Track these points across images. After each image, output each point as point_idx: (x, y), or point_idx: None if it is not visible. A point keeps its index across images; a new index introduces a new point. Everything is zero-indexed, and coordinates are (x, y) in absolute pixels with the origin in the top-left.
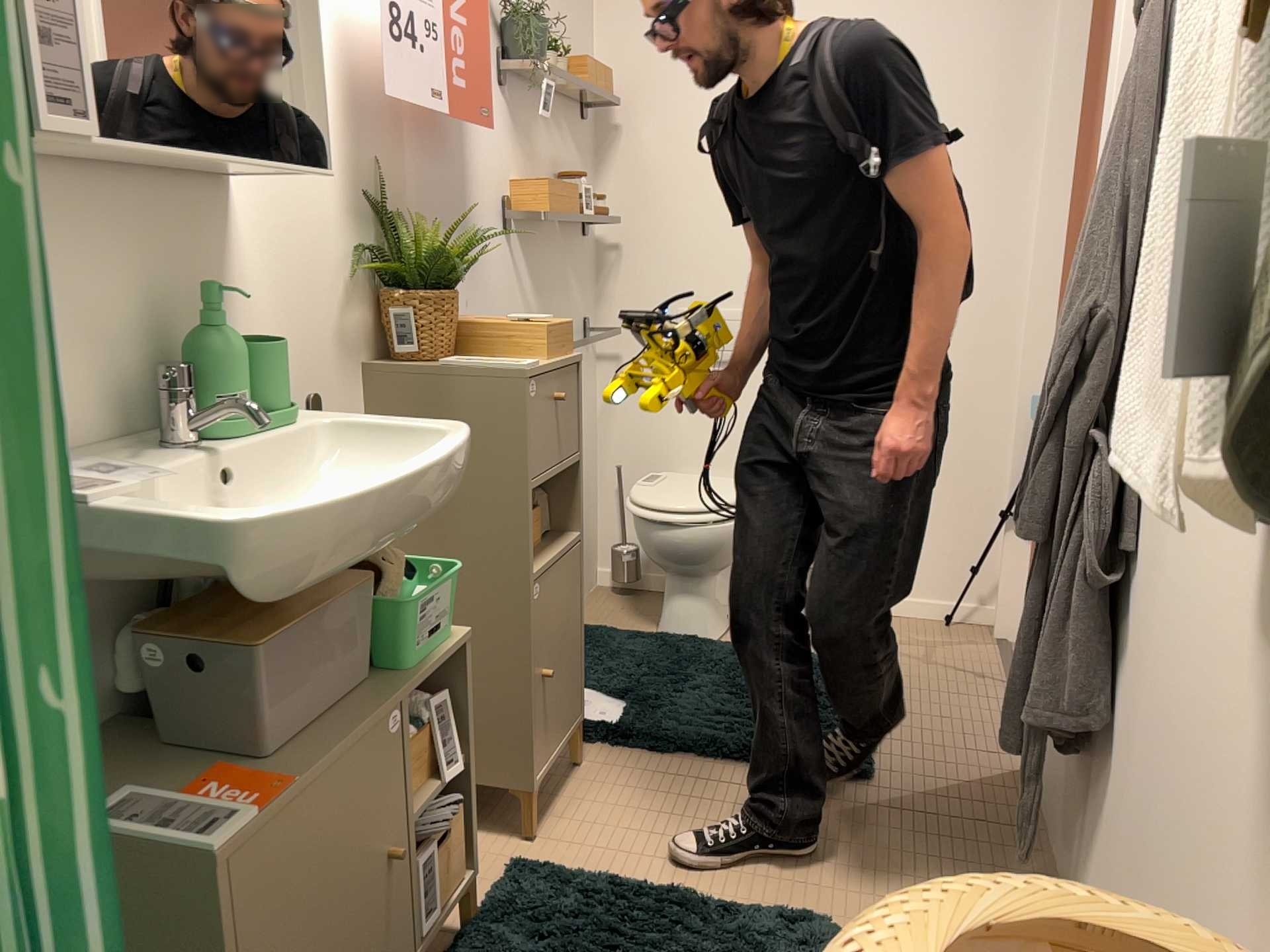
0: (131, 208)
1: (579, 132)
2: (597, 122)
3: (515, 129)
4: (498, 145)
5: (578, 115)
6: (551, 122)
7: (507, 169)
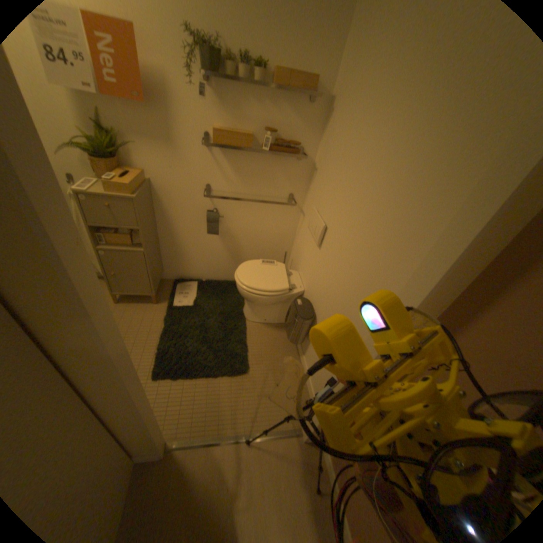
0: None
1: (304, 107)
2: (330, 102)
3: (220, 101)
4: (200, 108)
5: (306, 97)
6: (266, 99)
7: (209, 119)
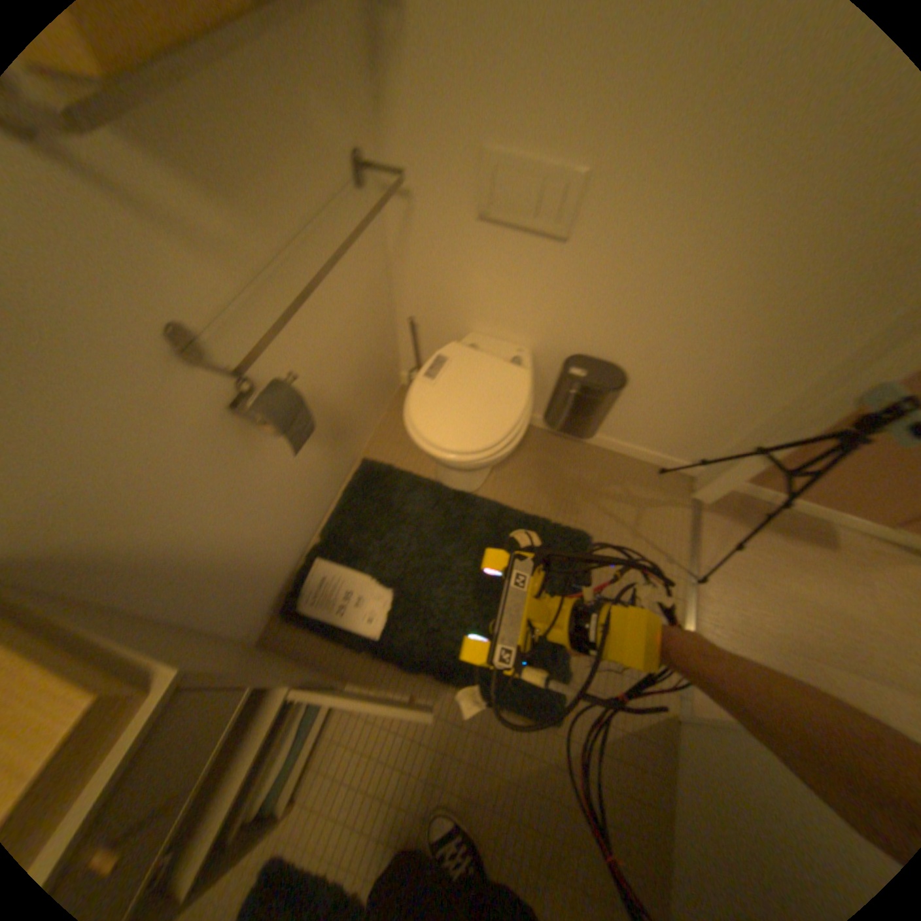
0: None
1: None
2: None
3: None
4: None
5: None
6: None
7: None
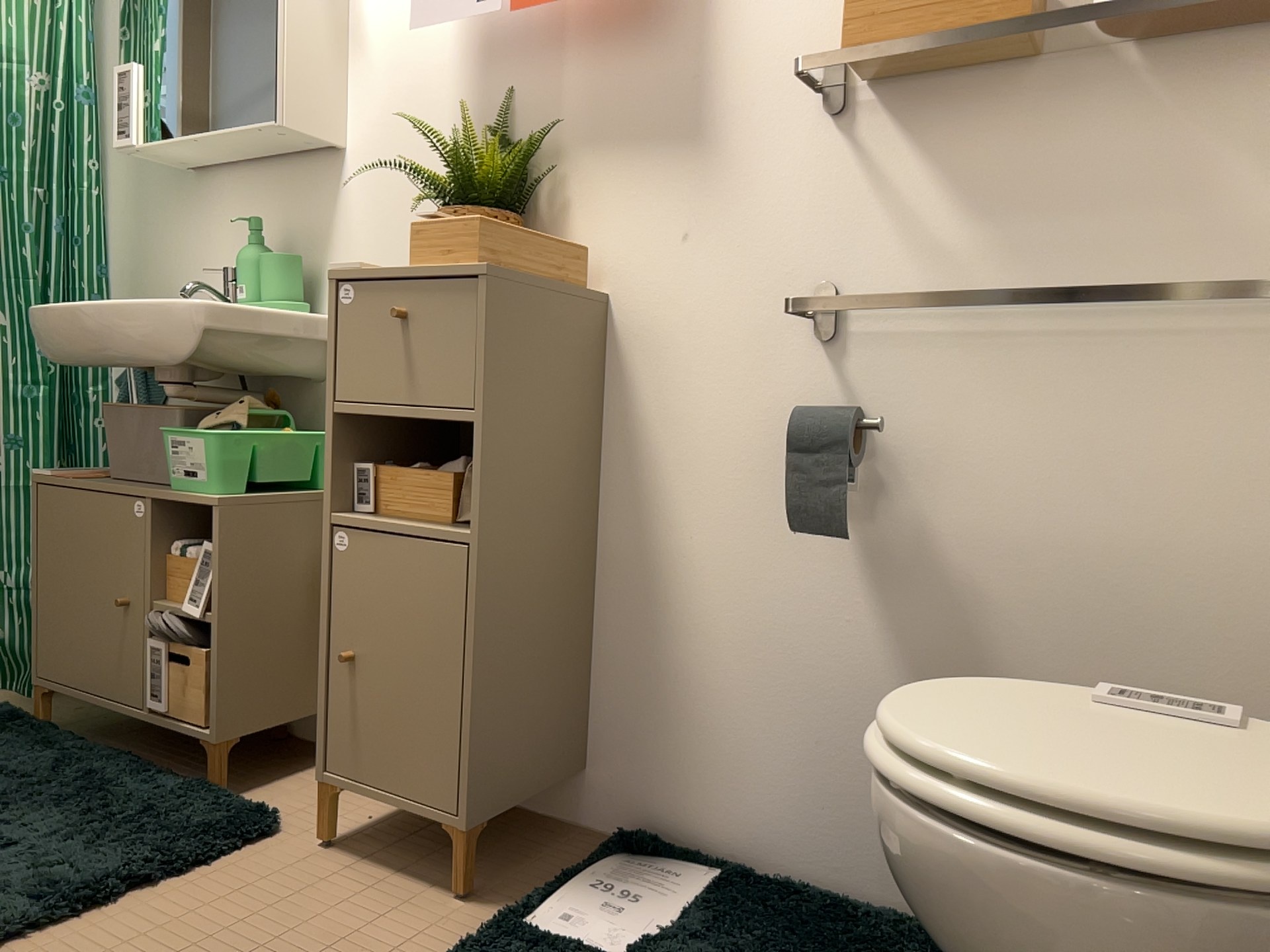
0: (284, 186)
1: None
2: None
3: None
4: None
5: None
6: None
7: (844, 11)
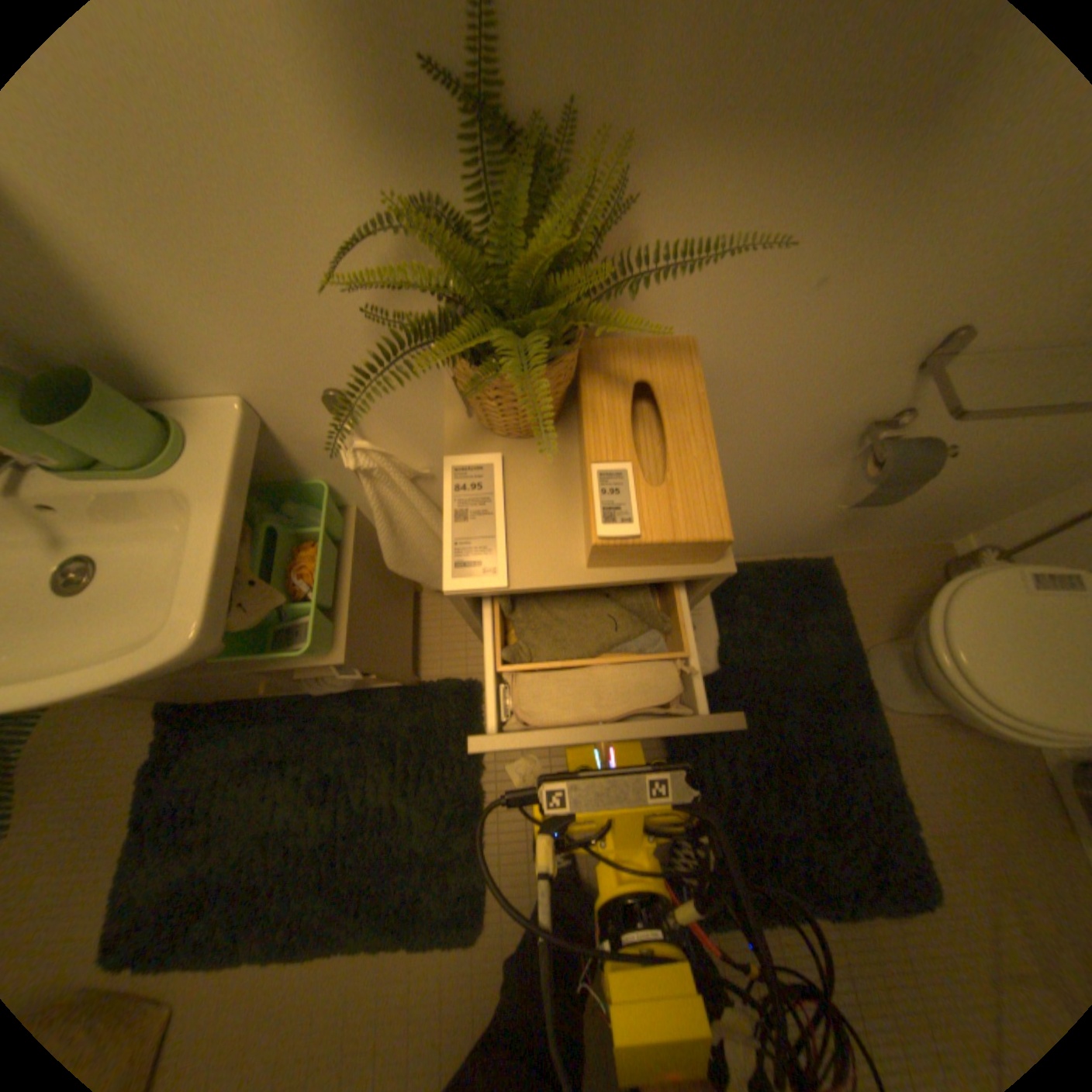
0: None
1: None
2: None
3: None
4: None
5: None
6: None
7: None
